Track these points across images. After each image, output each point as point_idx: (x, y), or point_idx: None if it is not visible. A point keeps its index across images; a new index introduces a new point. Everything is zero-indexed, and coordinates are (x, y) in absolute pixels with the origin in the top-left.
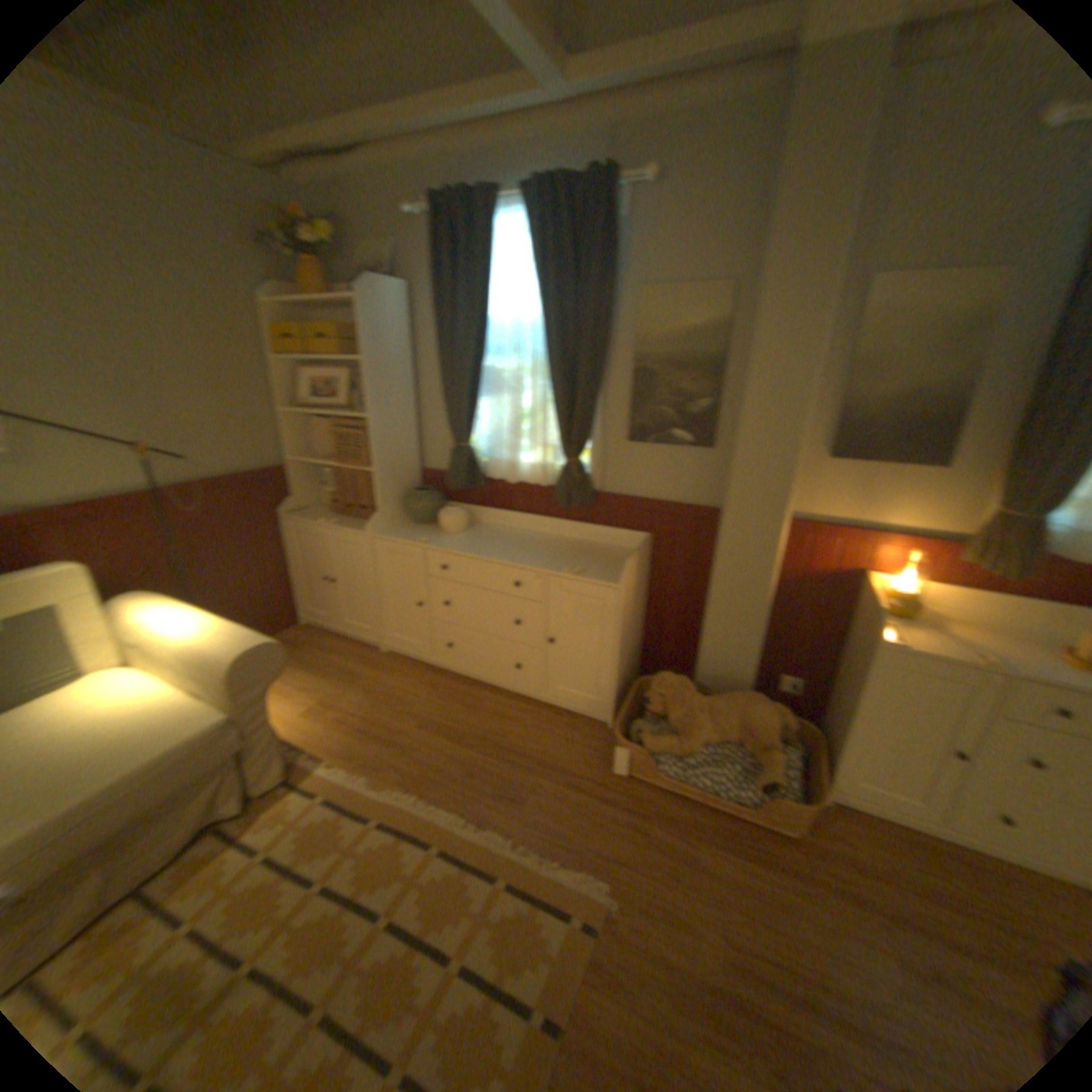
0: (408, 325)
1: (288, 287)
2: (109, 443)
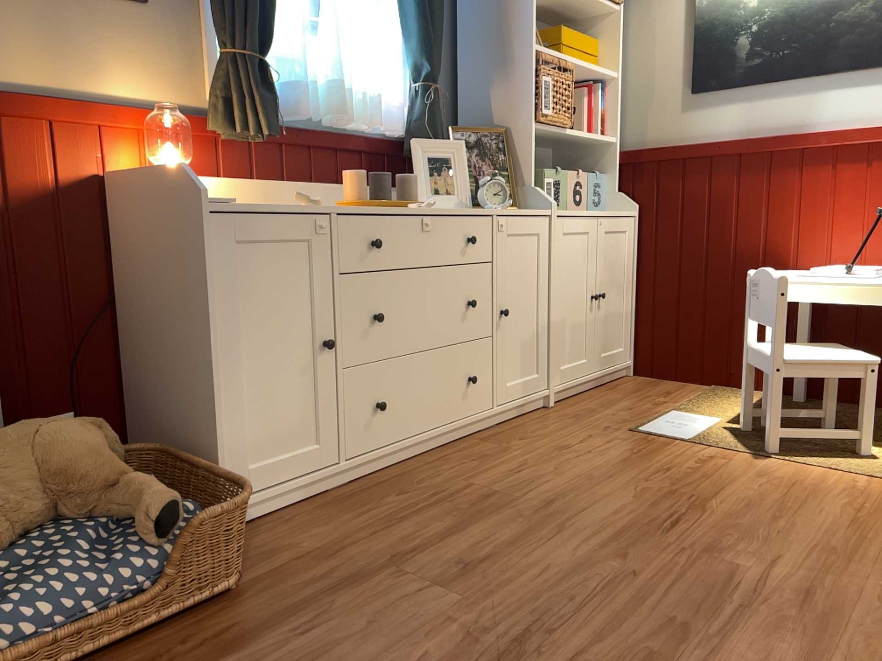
0: None
1: None
2: None
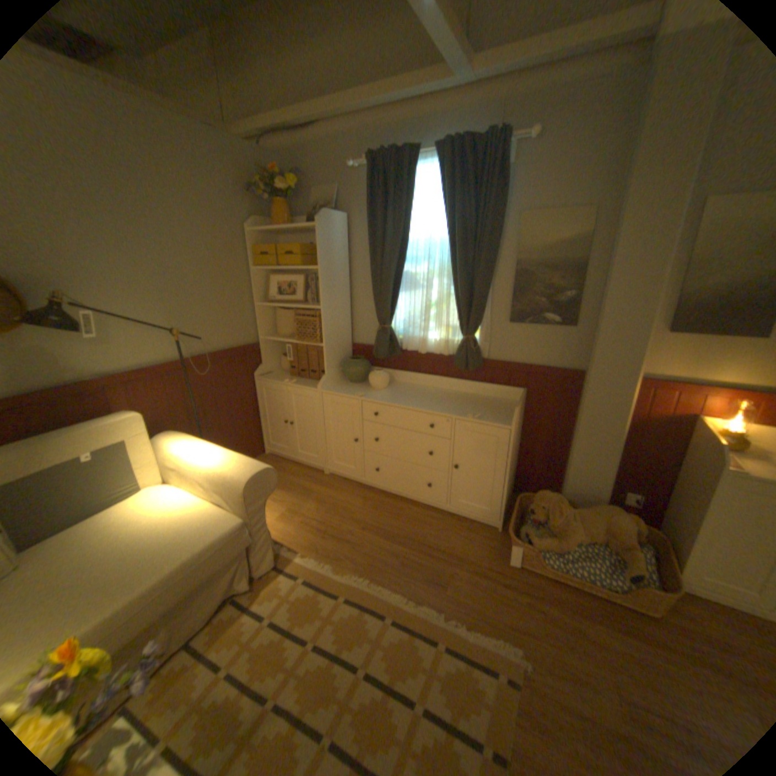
0: (346, 243)
1: (263, 219)
2: (151, 329)
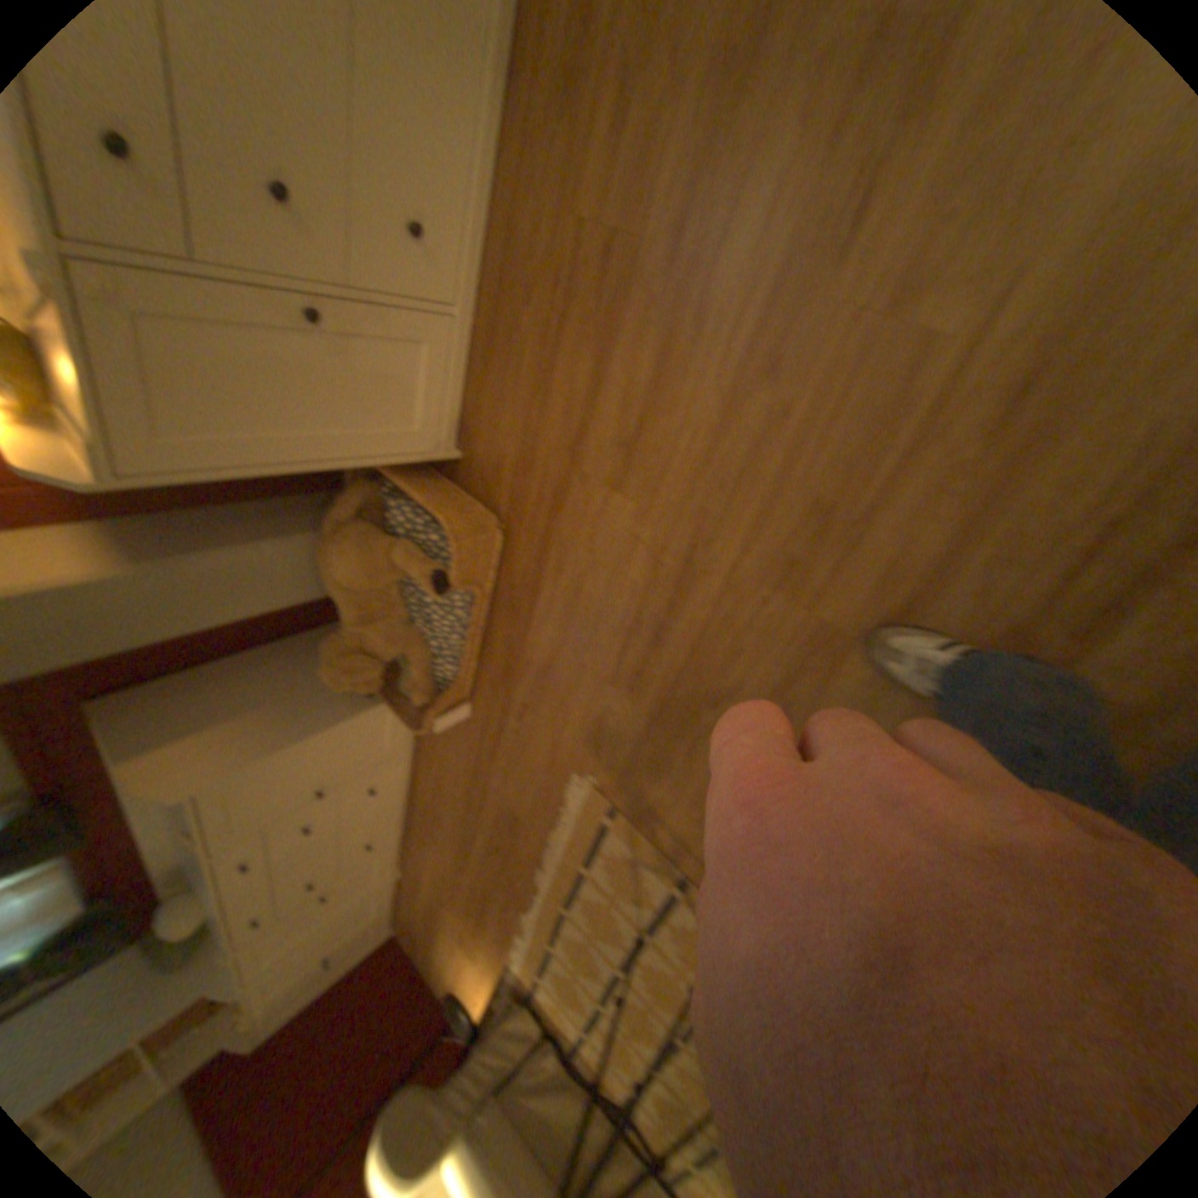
0: None
1: None
2: None
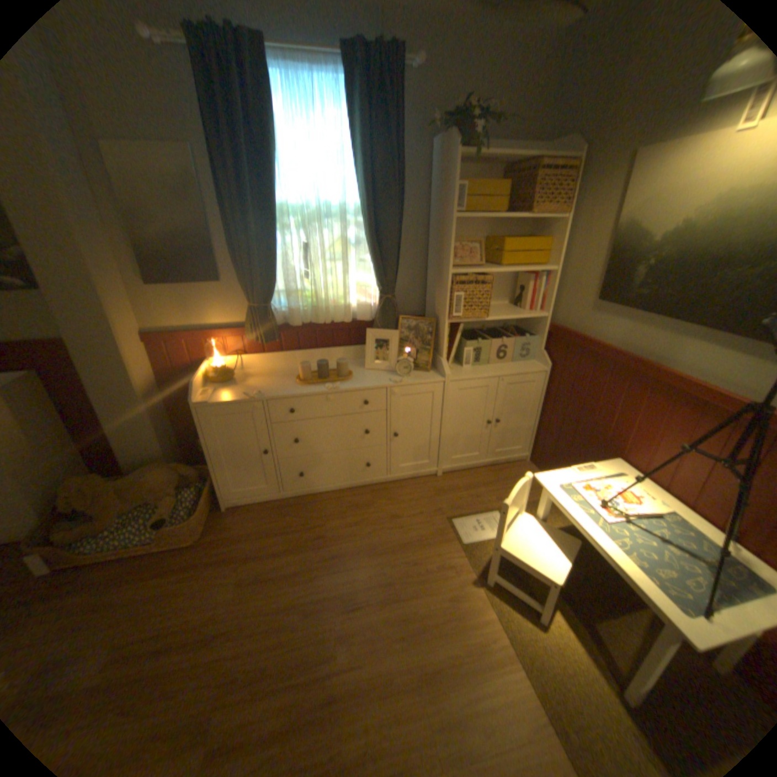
0: None
1: None
2: None
